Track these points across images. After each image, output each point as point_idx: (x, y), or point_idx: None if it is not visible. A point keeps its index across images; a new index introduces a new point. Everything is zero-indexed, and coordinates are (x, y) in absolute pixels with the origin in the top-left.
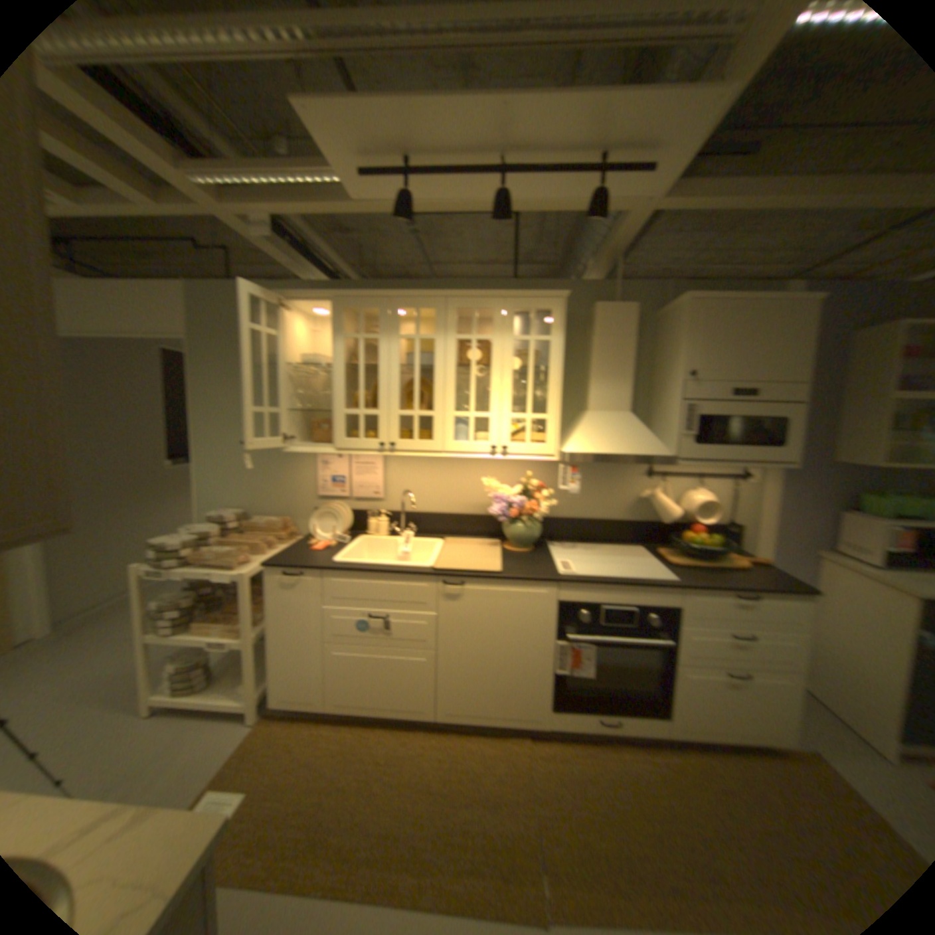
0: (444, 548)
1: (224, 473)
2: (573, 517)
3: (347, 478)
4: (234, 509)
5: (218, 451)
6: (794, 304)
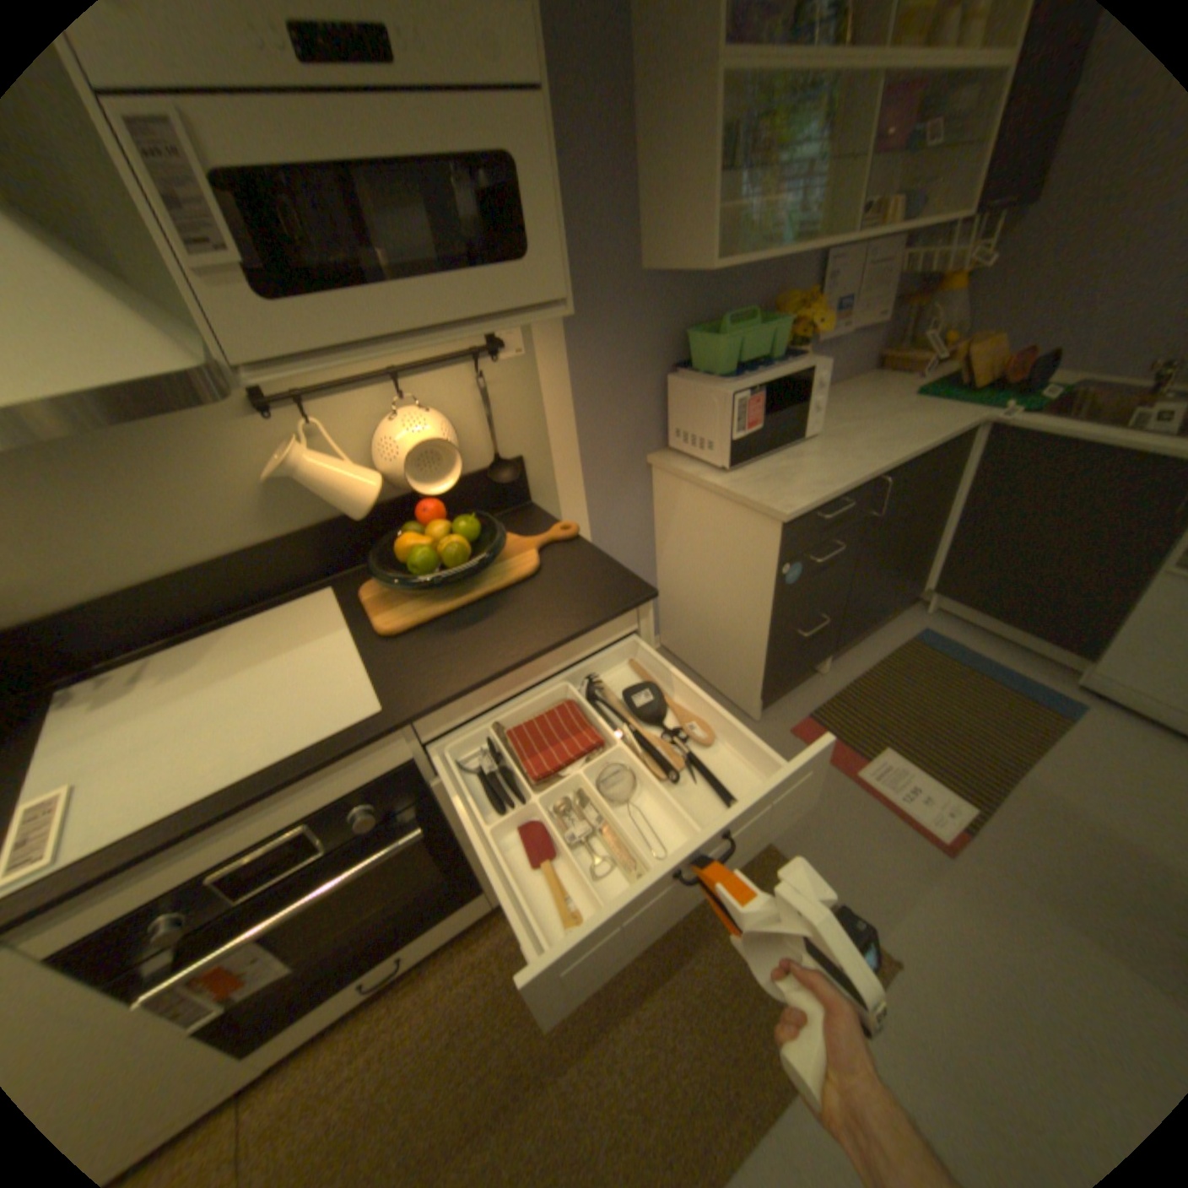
0: None
1: None
2: (106, 592)
3: None
4: None
5: None
6: None
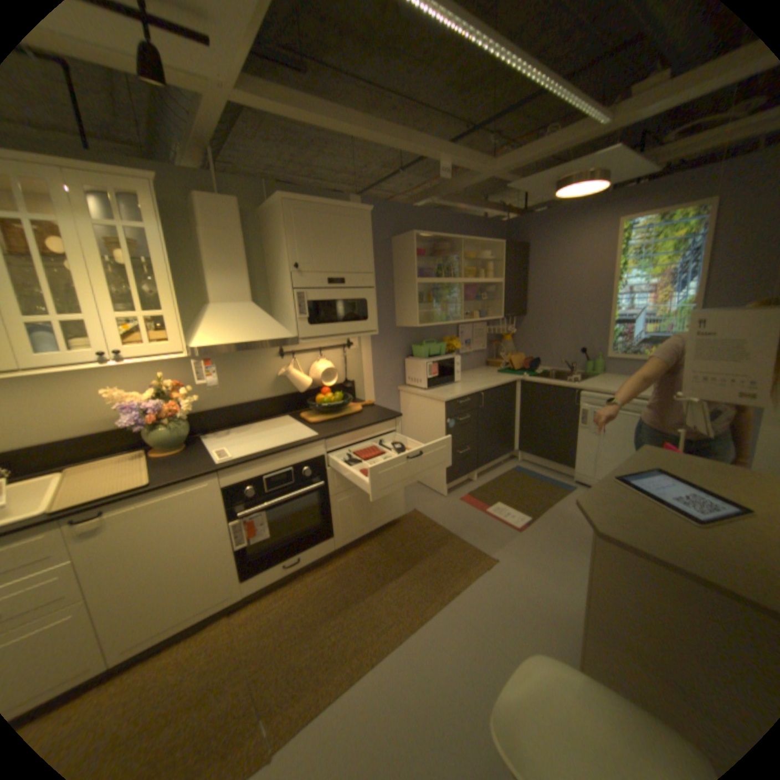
0: (66, 482)
1: None
2: (222, 406)
3: None
4: None
5: None
6: (355, 213)
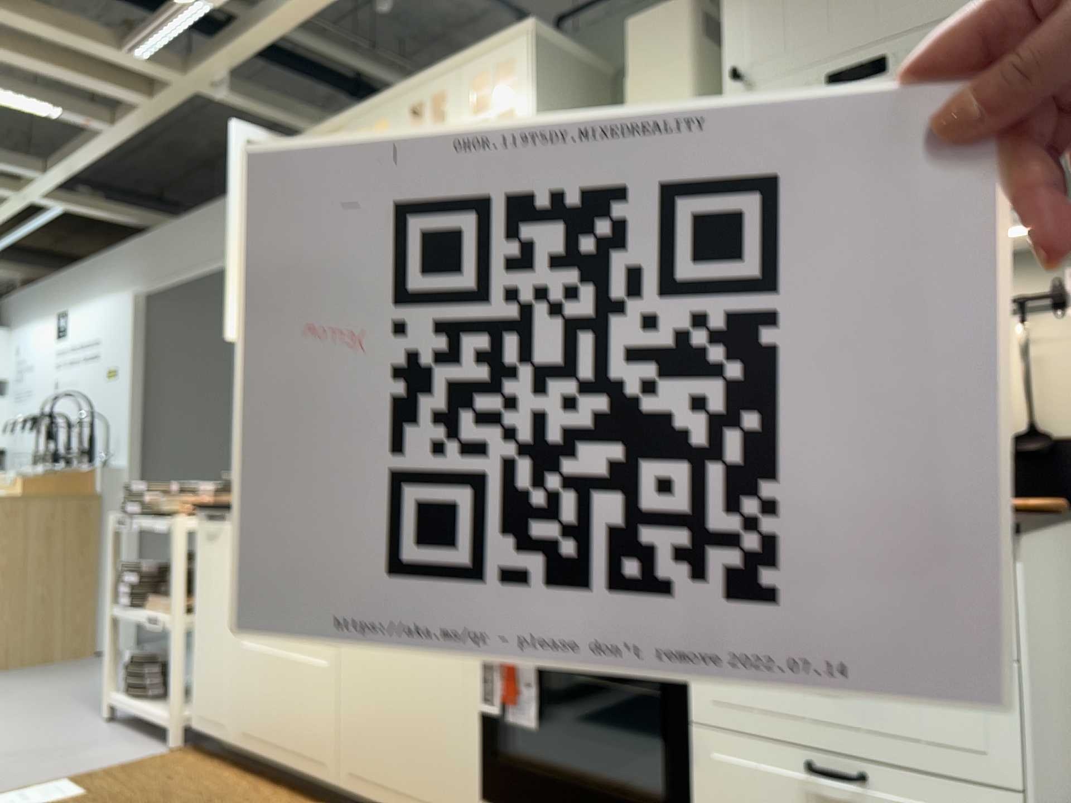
0: None
1: None
2: None
3: None
4: None
5: None
6: None
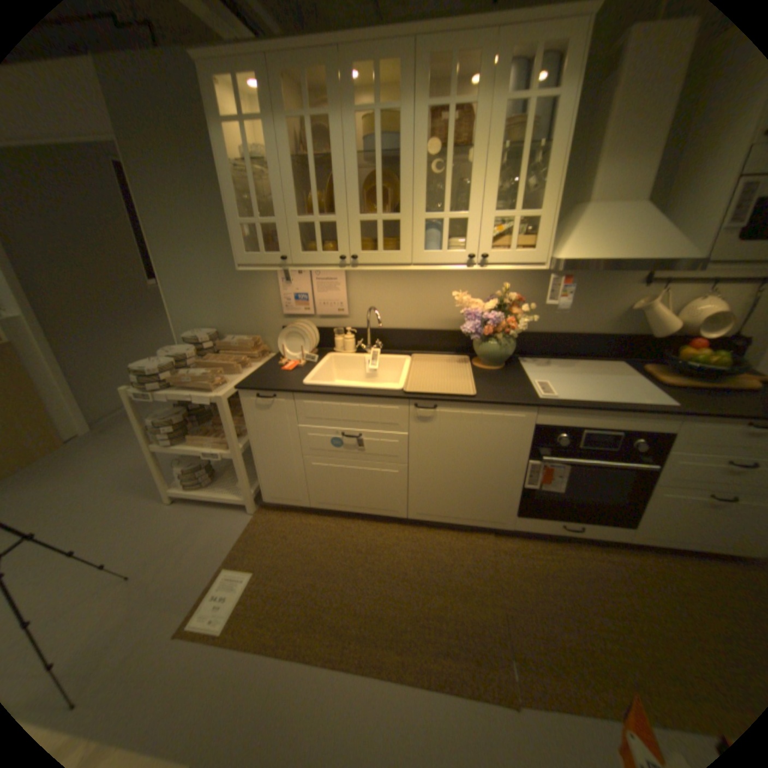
0: (414, 367)
1: (194, 295)
2: (550, 331)
3: (312, 296)
4: (210, 329)
5: (183, 271)
6: None
